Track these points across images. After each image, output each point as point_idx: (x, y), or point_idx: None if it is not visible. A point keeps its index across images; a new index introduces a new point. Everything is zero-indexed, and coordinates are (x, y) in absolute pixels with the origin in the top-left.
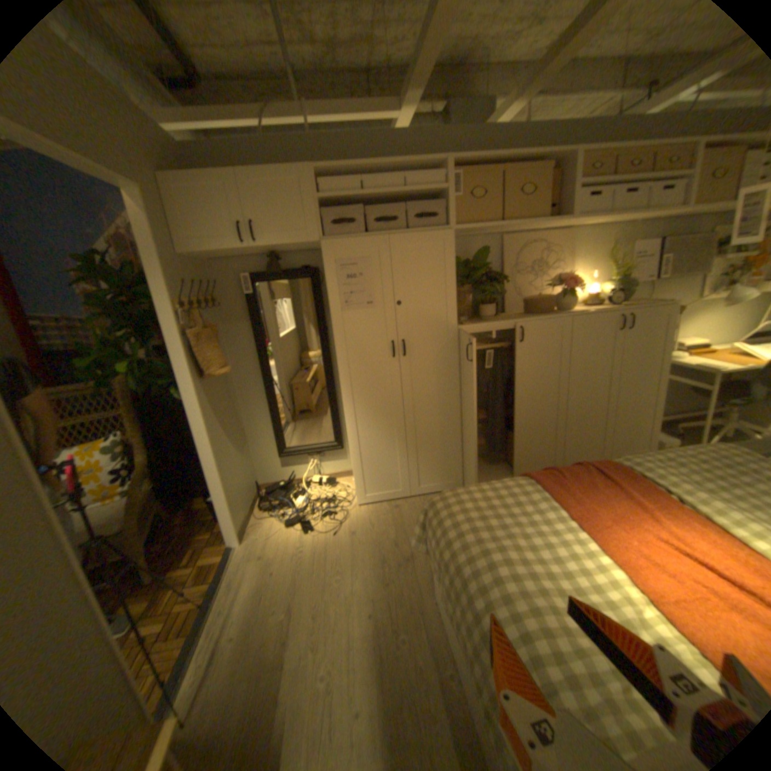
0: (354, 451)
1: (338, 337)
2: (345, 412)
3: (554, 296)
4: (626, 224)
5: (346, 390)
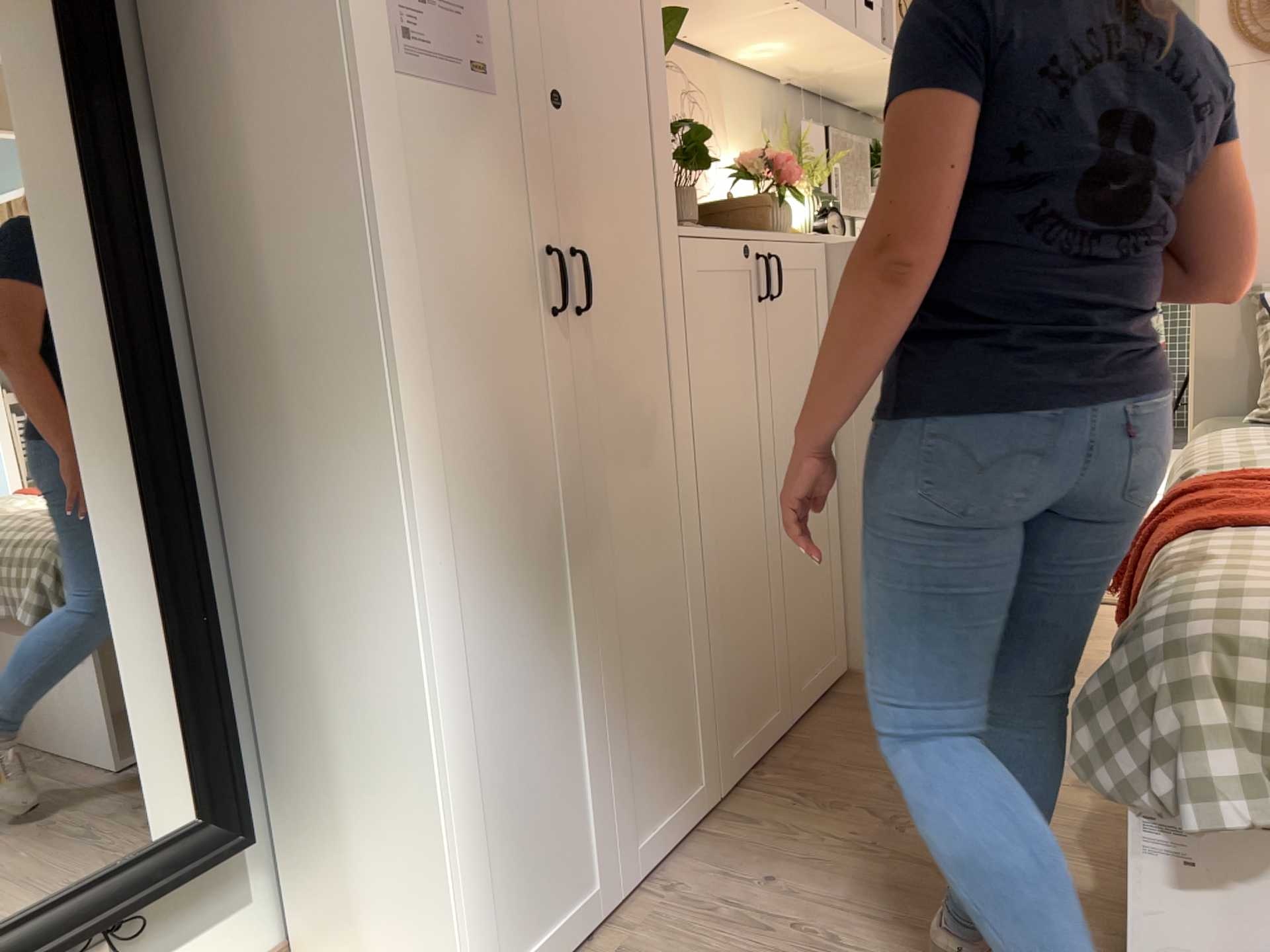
0: (449, 775)
1: (377, 187)
2: (413, 573)
3: (759, 198)
4: (770, 83)
5: (410, 459)
